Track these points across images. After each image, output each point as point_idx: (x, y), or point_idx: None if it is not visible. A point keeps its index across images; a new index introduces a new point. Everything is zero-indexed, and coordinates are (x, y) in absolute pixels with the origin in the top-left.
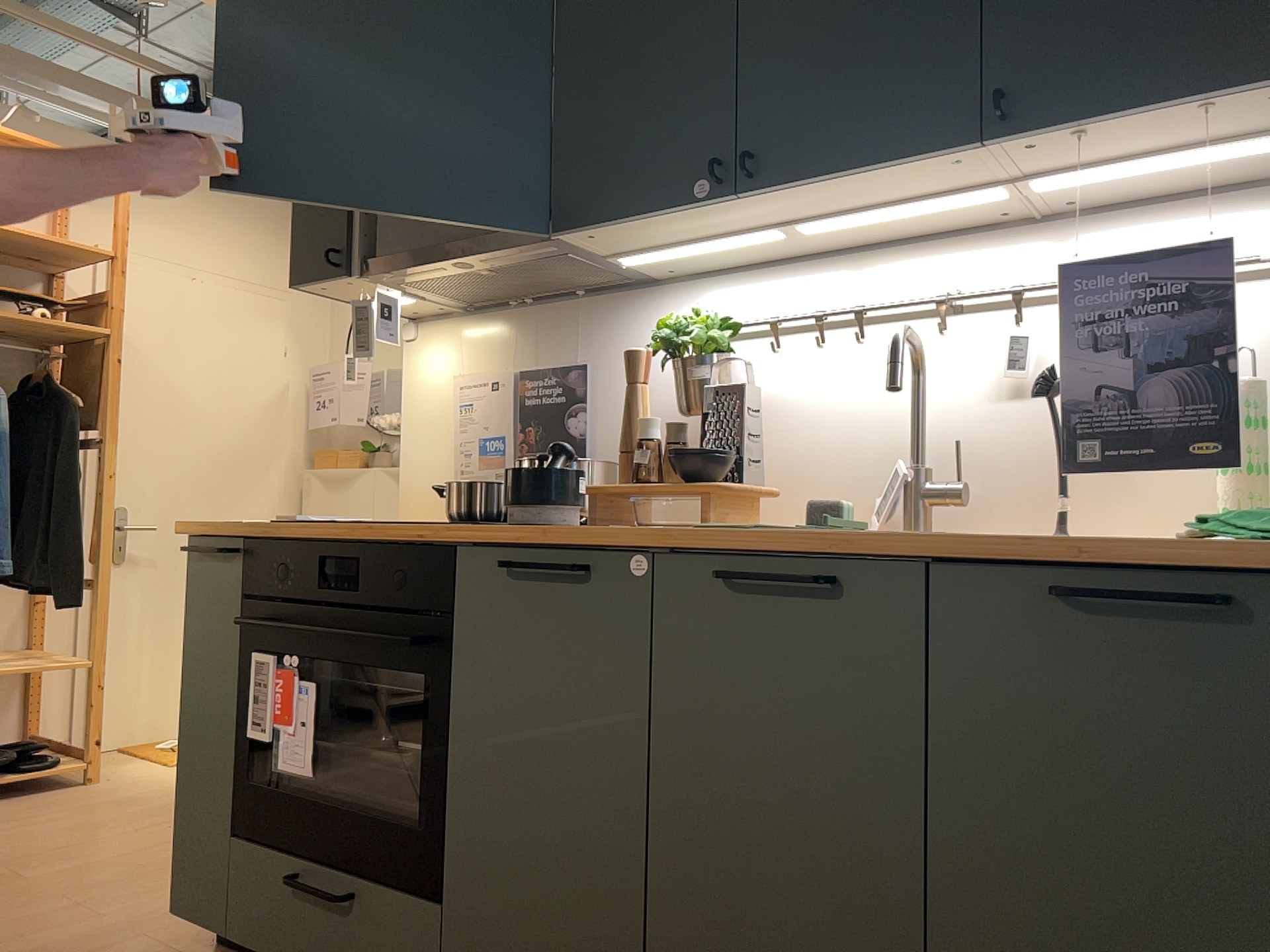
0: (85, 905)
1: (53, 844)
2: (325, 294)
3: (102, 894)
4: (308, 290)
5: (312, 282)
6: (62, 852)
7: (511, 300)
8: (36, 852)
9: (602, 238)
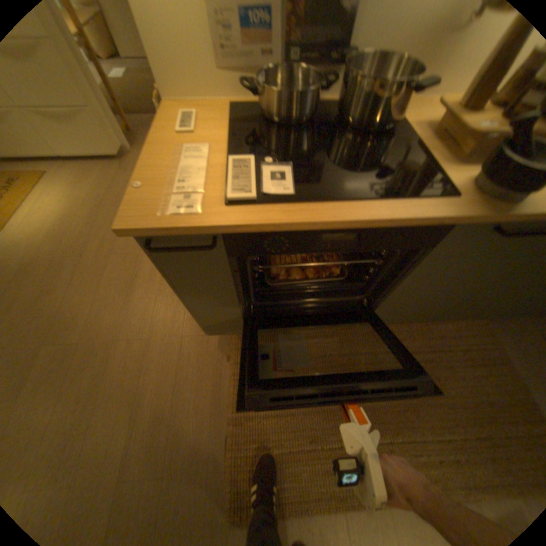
0: (130, 338)
1: (45, 315)
2: None
3: (126, 328)
4: None
5: None
6: (60, 318)
7: None
8: (47, 325)
9: None
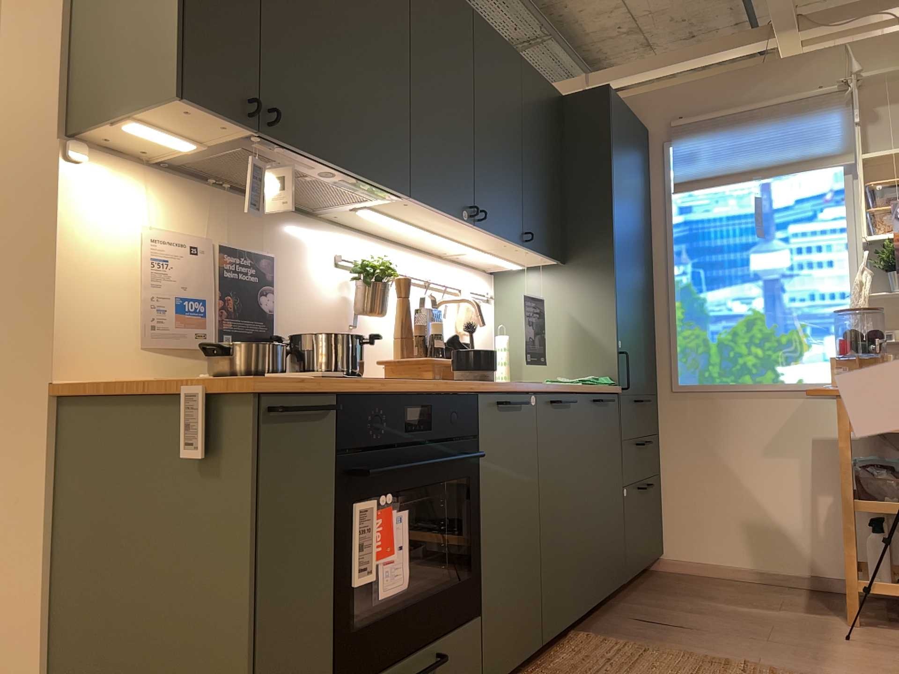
0: None
1: None
2: (163, 111)
3: None
4: (175, 105)
5: (202, 106)
6: None
7: (215, 180)
8: None
9: (400, 204)
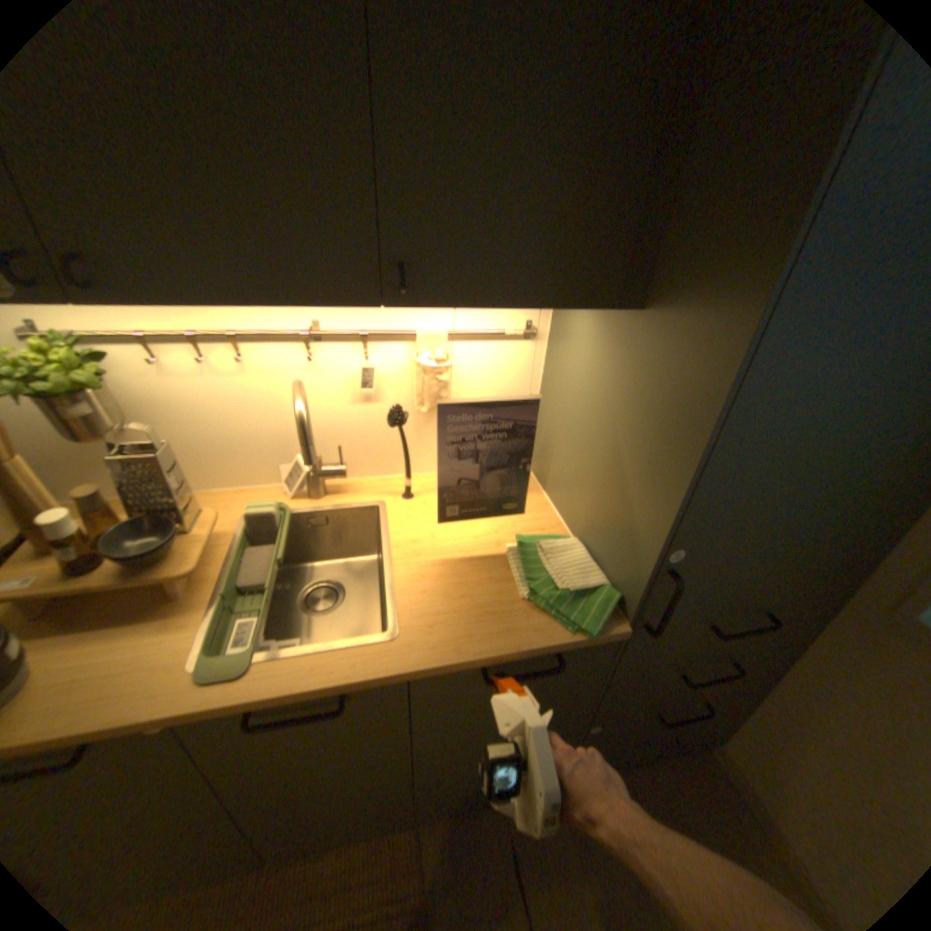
0: None
1: None
2: None
3: None
4: None
5: None
6: None
7: None
8: None
9: None
